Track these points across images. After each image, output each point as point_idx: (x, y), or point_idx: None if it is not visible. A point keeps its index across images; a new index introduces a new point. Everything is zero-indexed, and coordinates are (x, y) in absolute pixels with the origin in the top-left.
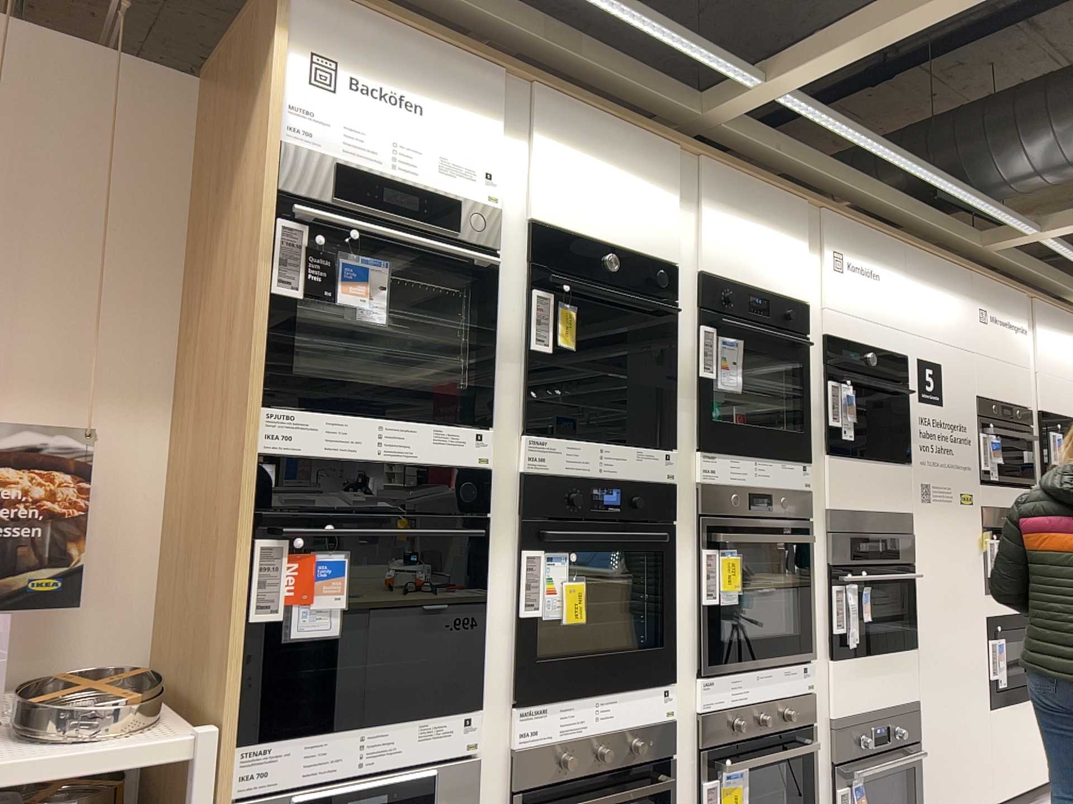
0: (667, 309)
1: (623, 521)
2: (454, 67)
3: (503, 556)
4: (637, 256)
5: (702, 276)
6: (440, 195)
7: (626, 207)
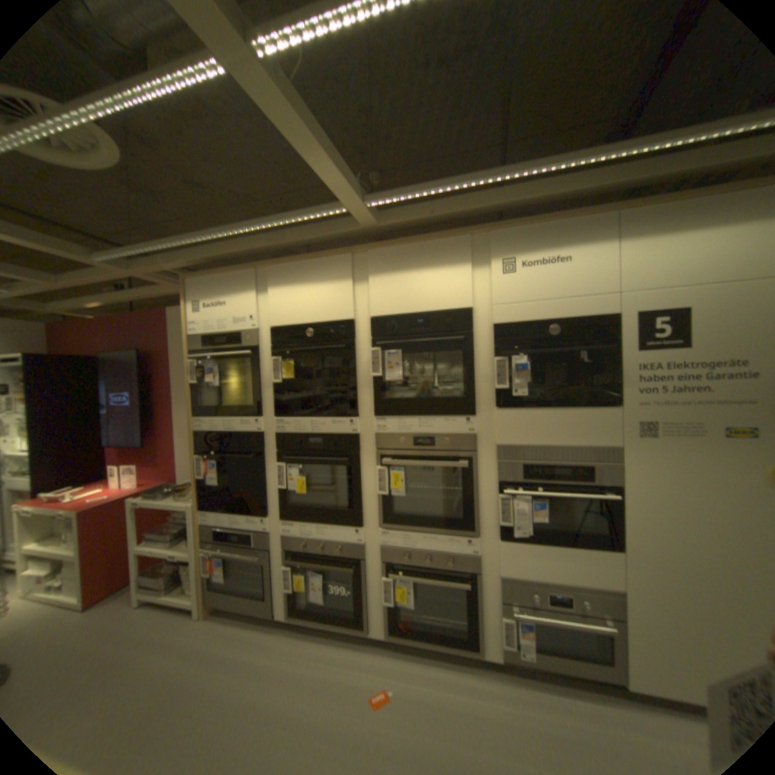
0: (352, 342)
1: (328, 455)
2: (230, 273)
3: (271, 468)
4: (328, 320)
5: (377, 315)
6: (230, 329)
7: (319, 296)
